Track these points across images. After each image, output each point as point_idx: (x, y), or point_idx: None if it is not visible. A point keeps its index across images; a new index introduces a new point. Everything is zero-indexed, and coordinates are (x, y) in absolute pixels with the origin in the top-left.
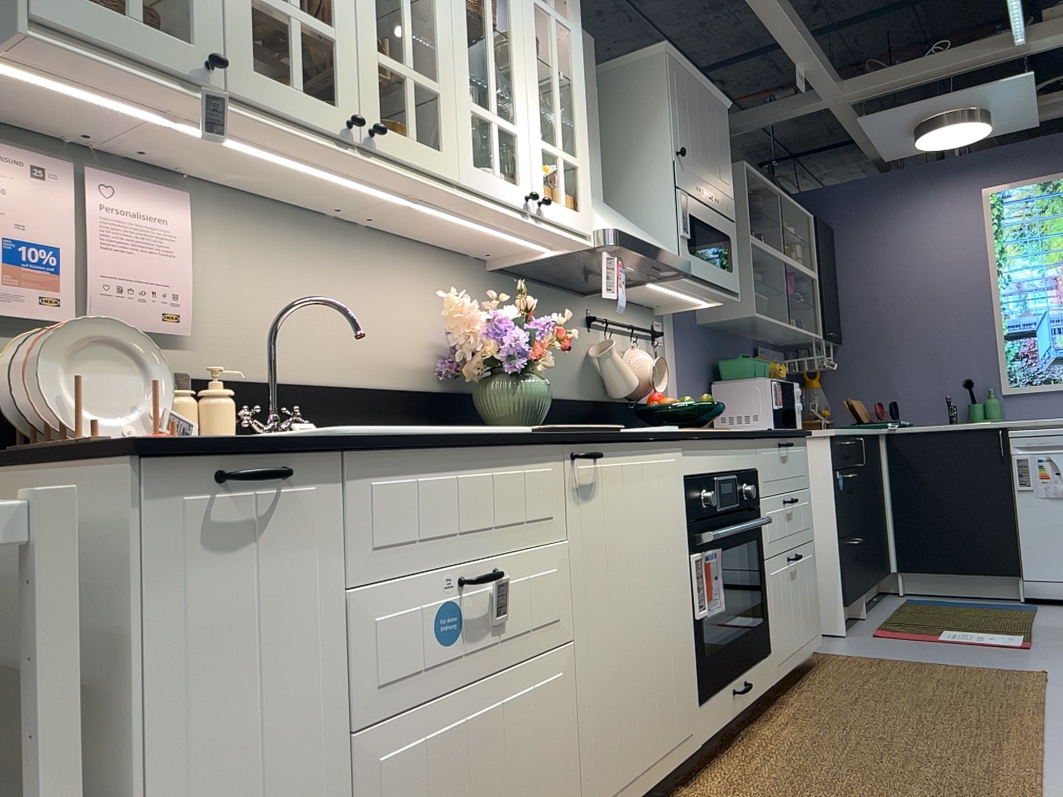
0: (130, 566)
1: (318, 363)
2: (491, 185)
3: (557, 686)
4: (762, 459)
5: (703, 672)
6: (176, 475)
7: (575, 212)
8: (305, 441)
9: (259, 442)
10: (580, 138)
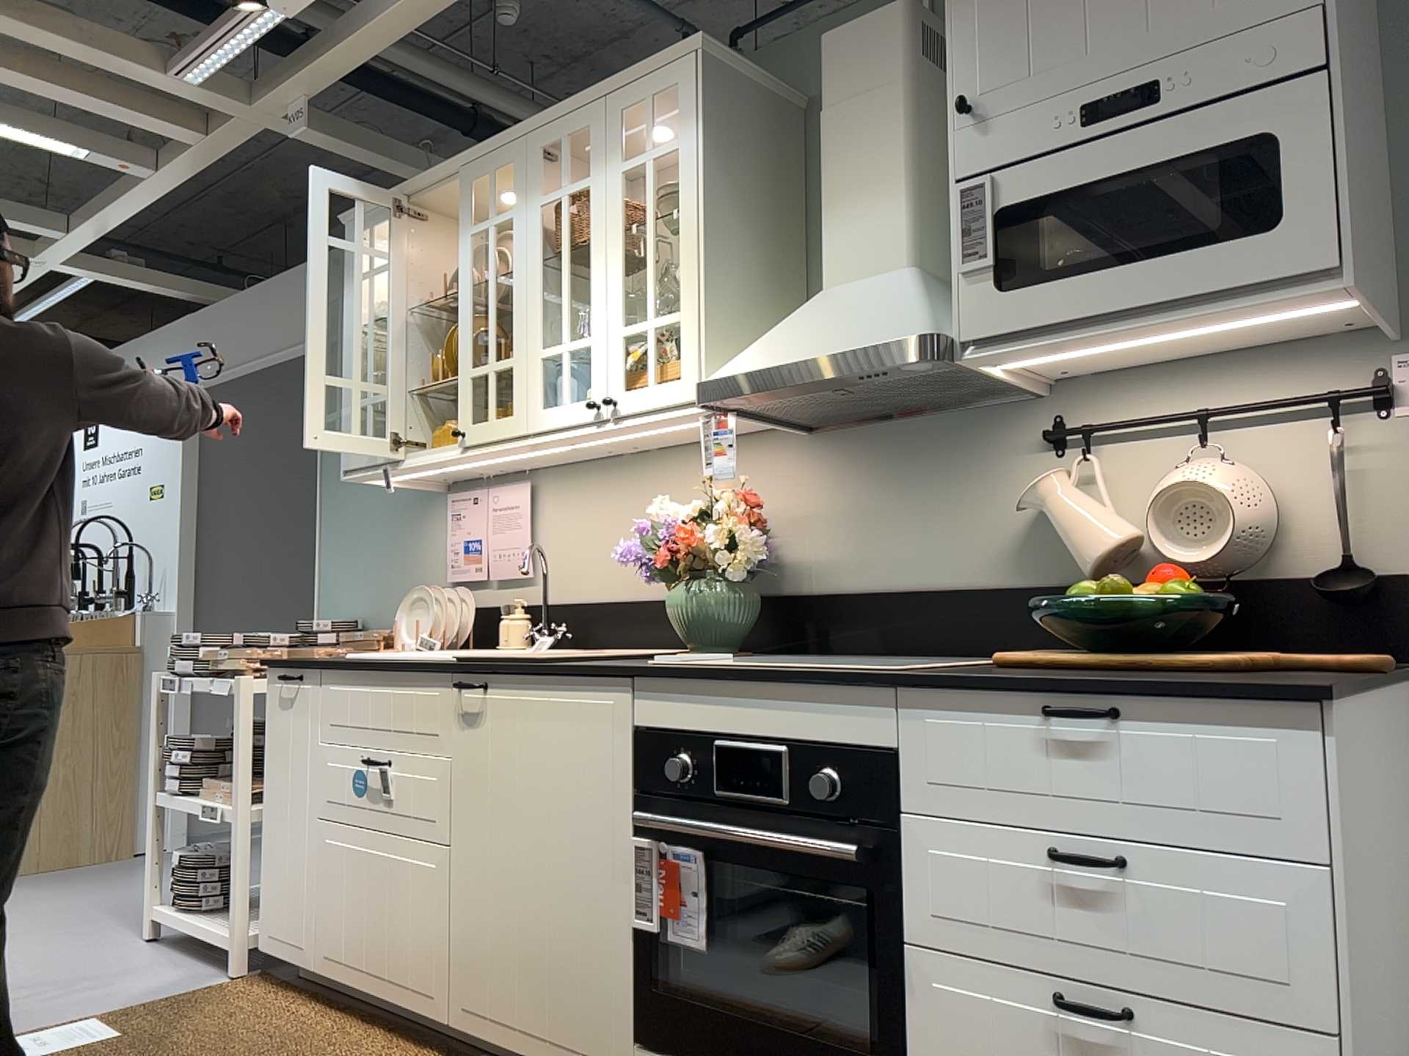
0: (267, 708)
1: (611, 583)
2: (556, 416)
3: (429, 874)
4: (919, 732)
5: (647, 1009)
6: (276, 675)
7: (669, 381)
8: (302, 663)
9: (289, 662)
10: (682, 280)
